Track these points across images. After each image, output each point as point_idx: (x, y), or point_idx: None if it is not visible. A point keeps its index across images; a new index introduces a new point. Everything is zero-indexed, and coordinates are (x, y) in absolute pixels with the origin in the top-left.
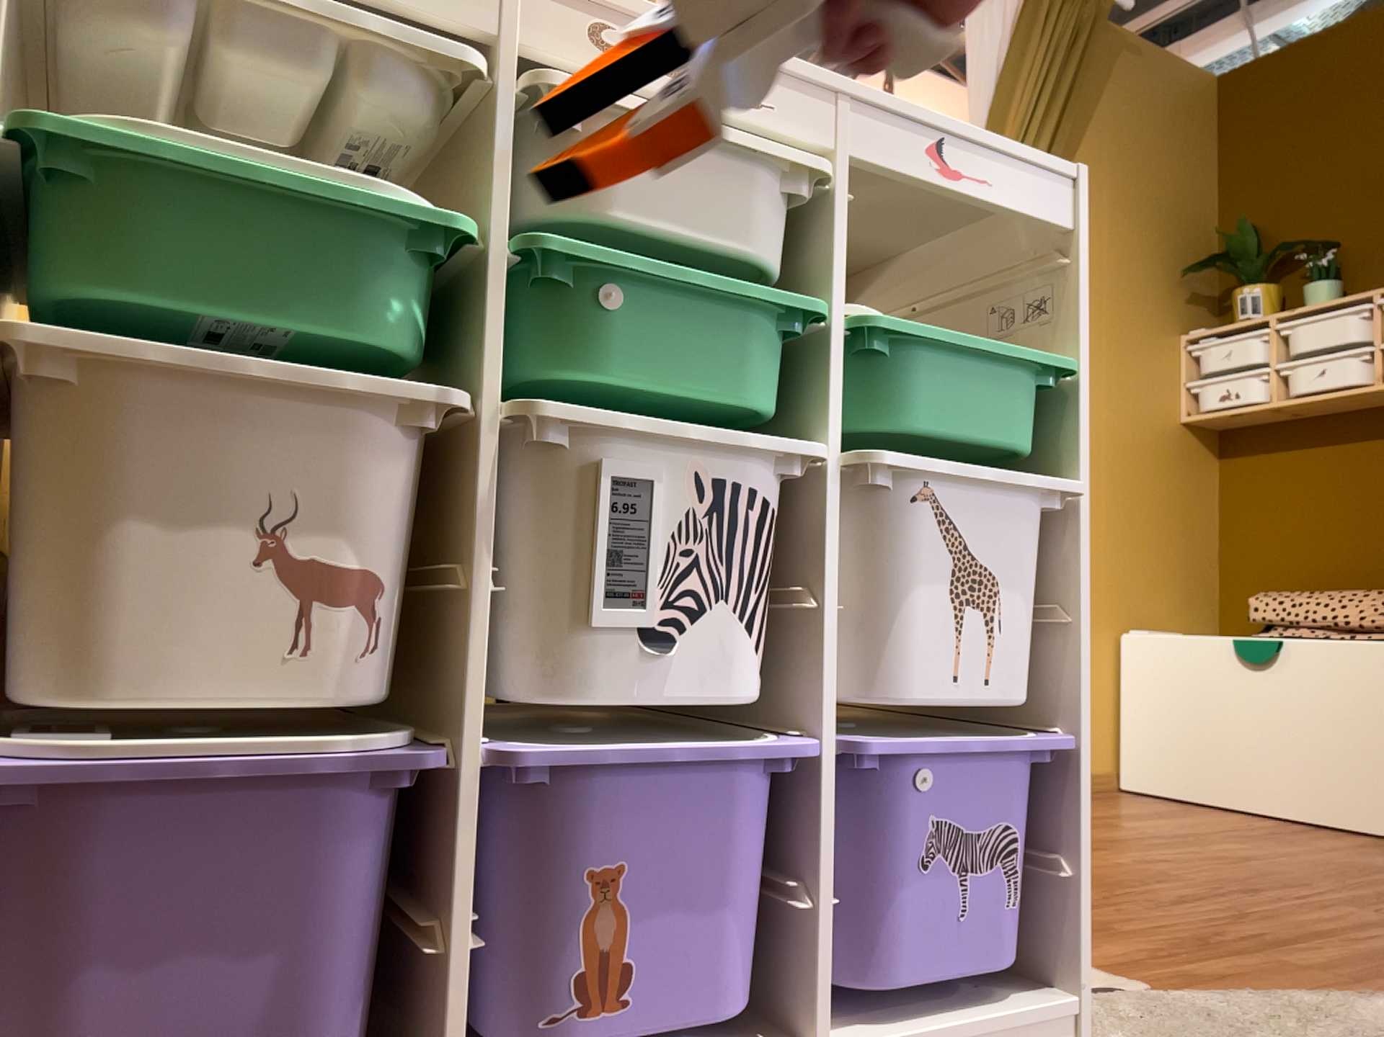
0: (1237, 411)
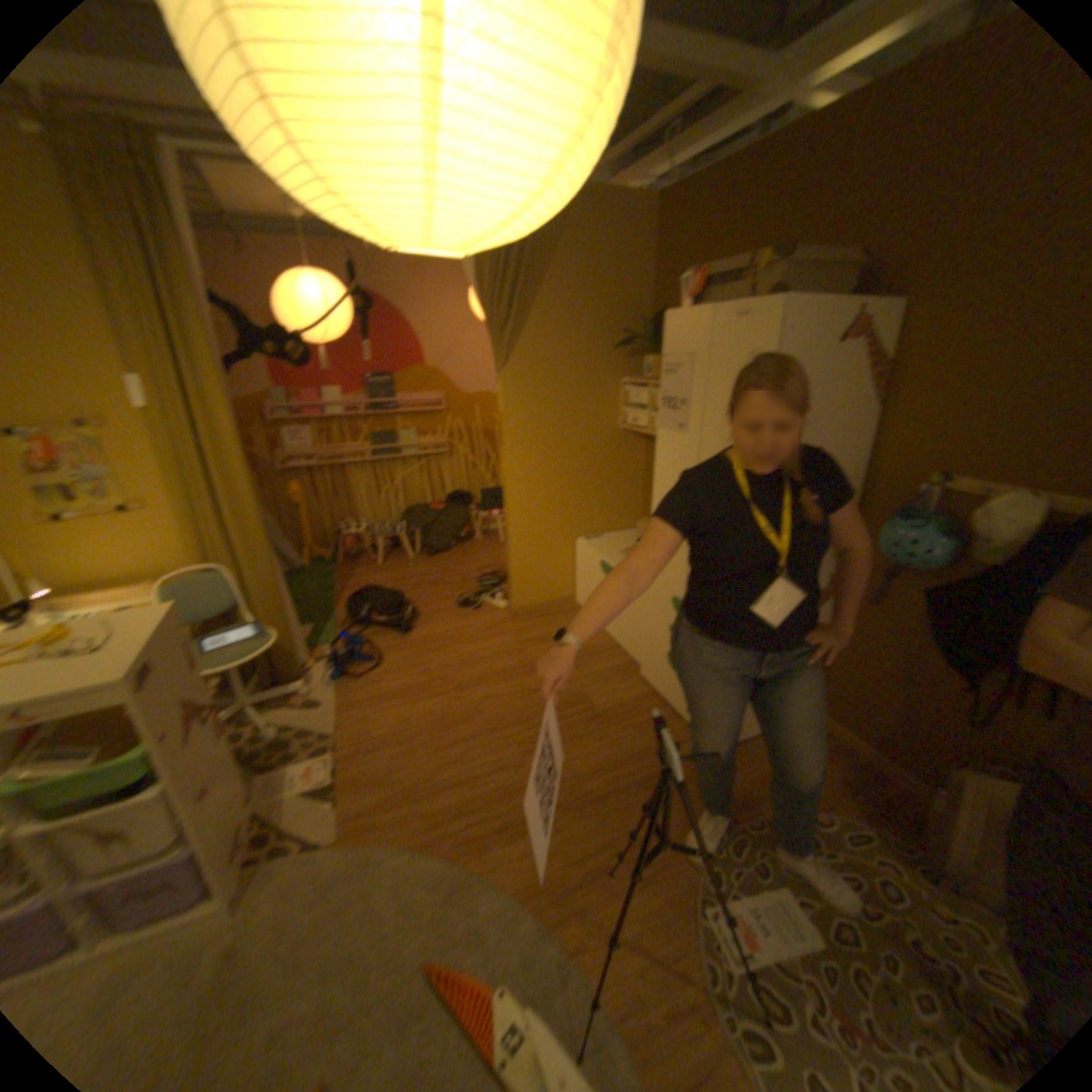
0: (639, 432)
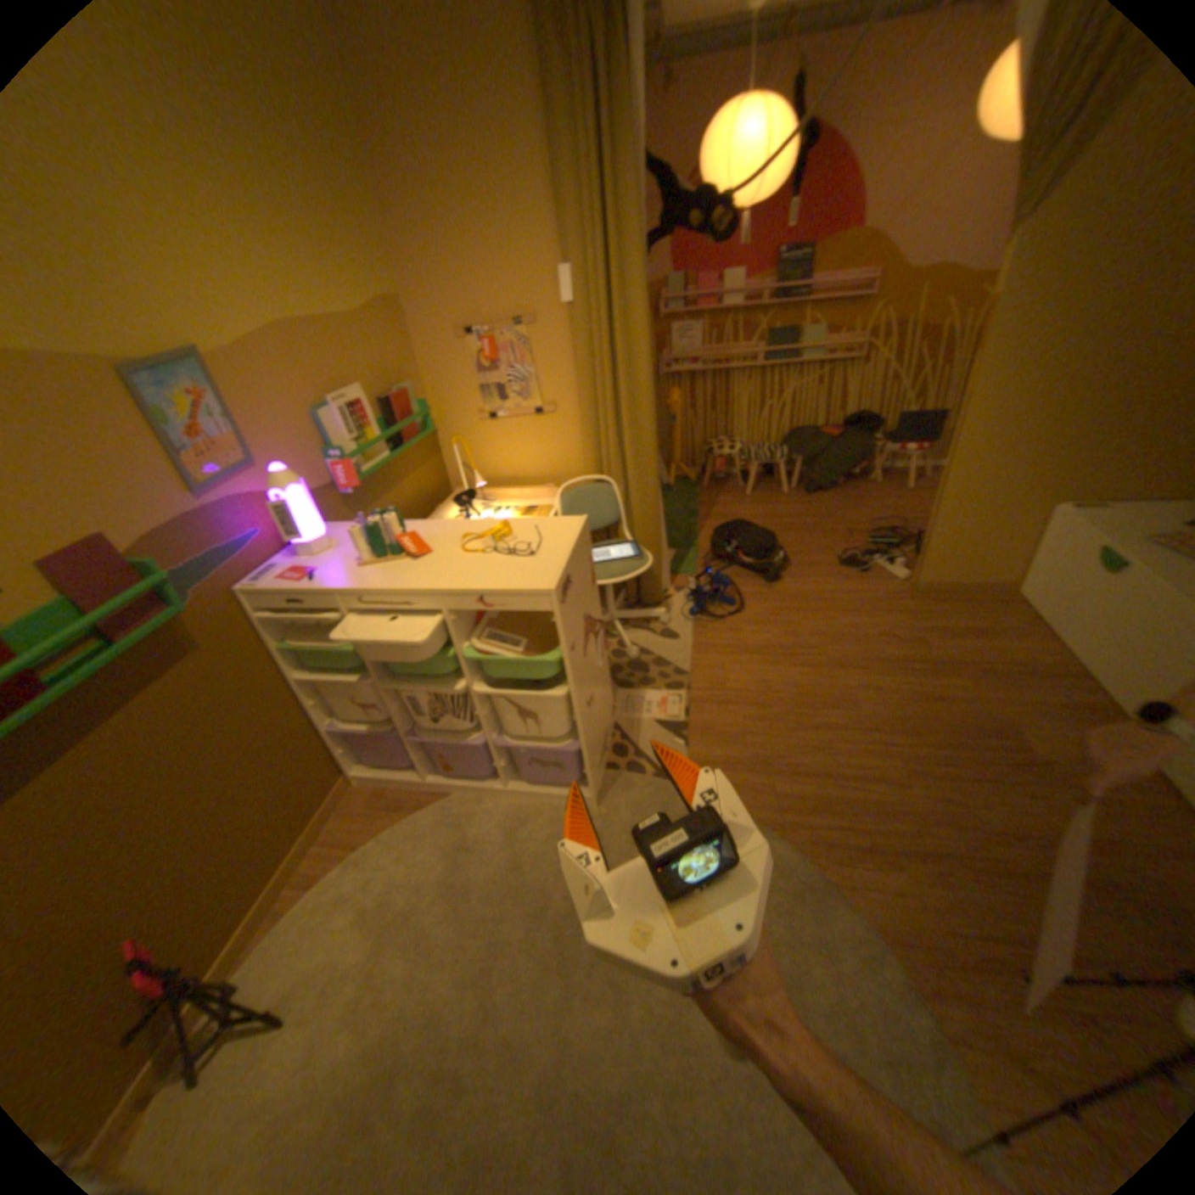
0: None
